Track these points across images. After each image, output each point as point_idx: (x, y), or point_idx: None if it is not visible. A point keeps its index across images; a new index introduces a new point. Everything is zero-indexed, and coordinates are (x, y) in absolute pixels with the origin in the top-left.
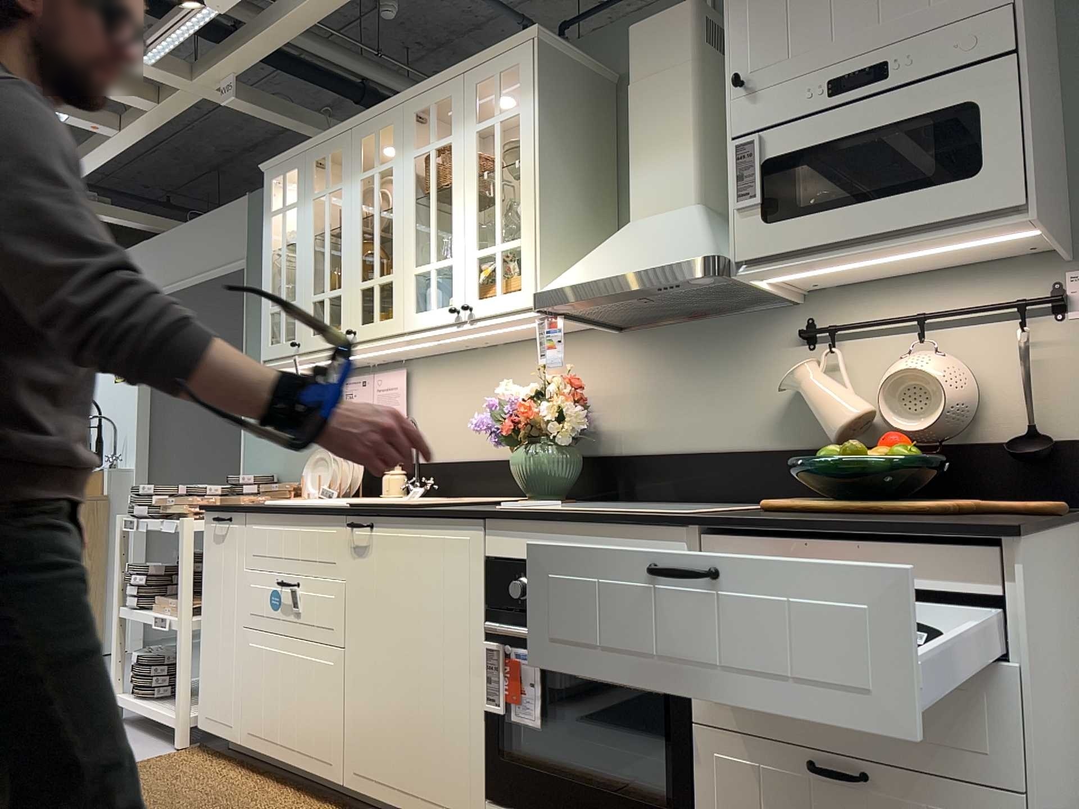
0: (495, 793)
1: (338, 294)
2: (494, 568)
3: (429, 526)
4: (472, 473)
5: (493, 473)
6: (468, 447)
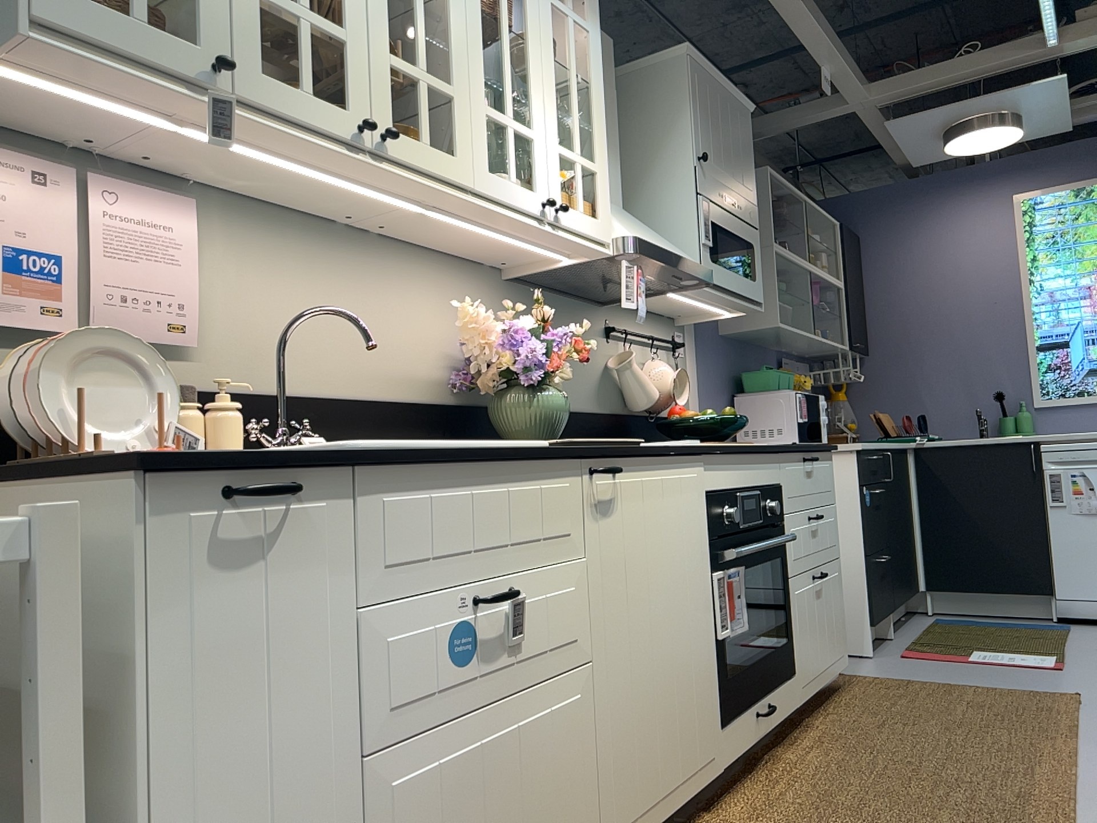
0: (727, 713)
1: (338, 37)
2: (713, 501)
3: (669, 464)
4: (344, 418)
5: (378, 419)
6: (328, 375)
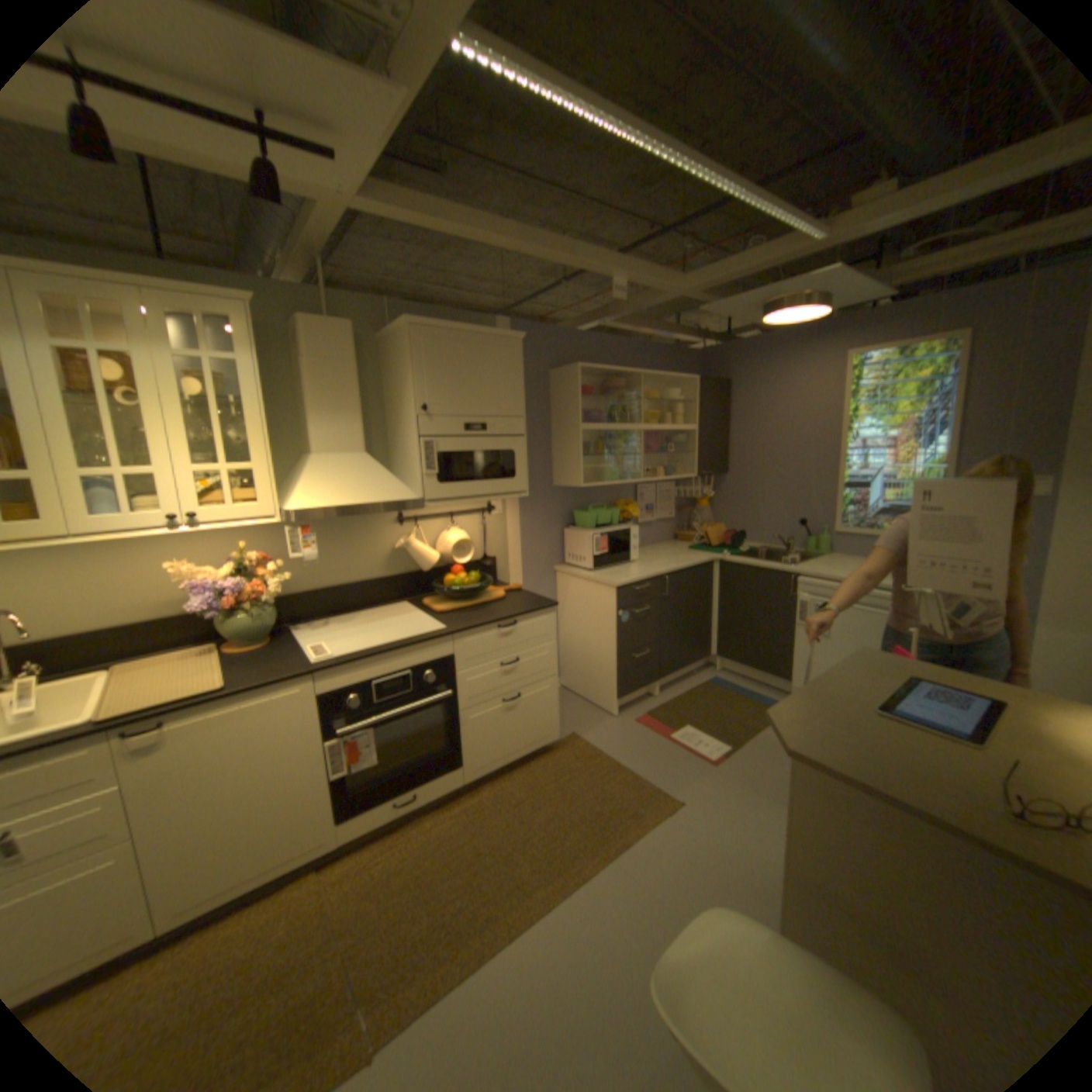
0: (343, 817)
1: None
2: (327, 699)
3: (251, 696)
4: (97, 642)
5: (131, 635)
6: (80, 620)
